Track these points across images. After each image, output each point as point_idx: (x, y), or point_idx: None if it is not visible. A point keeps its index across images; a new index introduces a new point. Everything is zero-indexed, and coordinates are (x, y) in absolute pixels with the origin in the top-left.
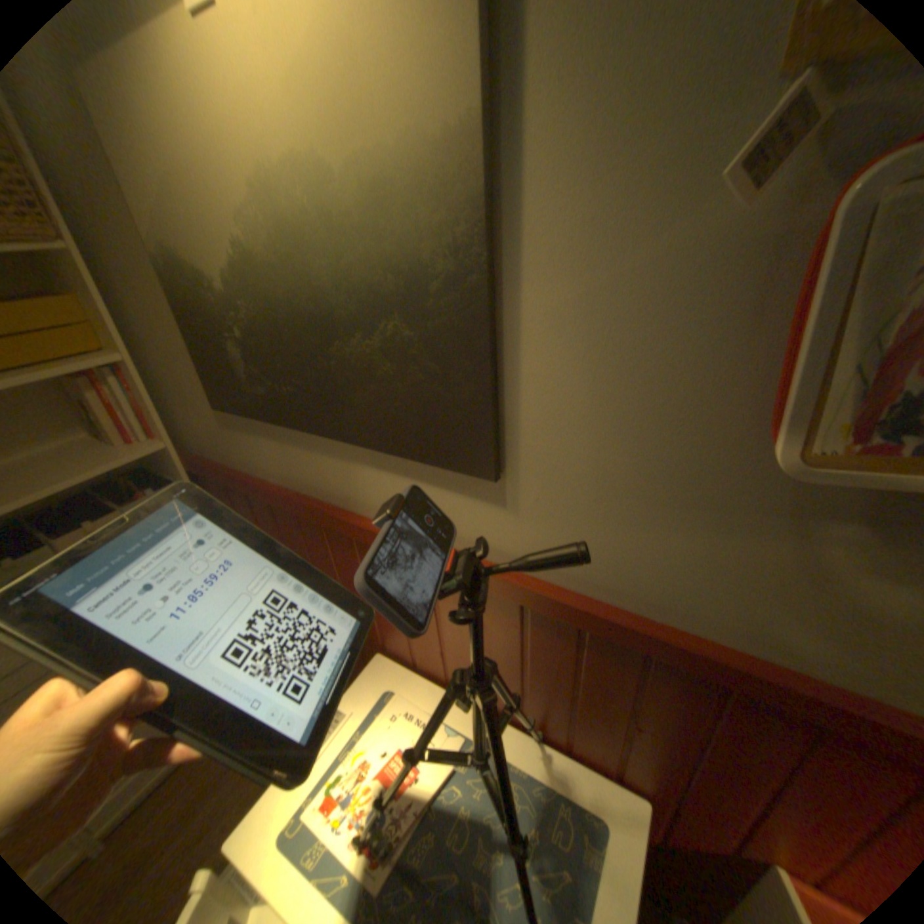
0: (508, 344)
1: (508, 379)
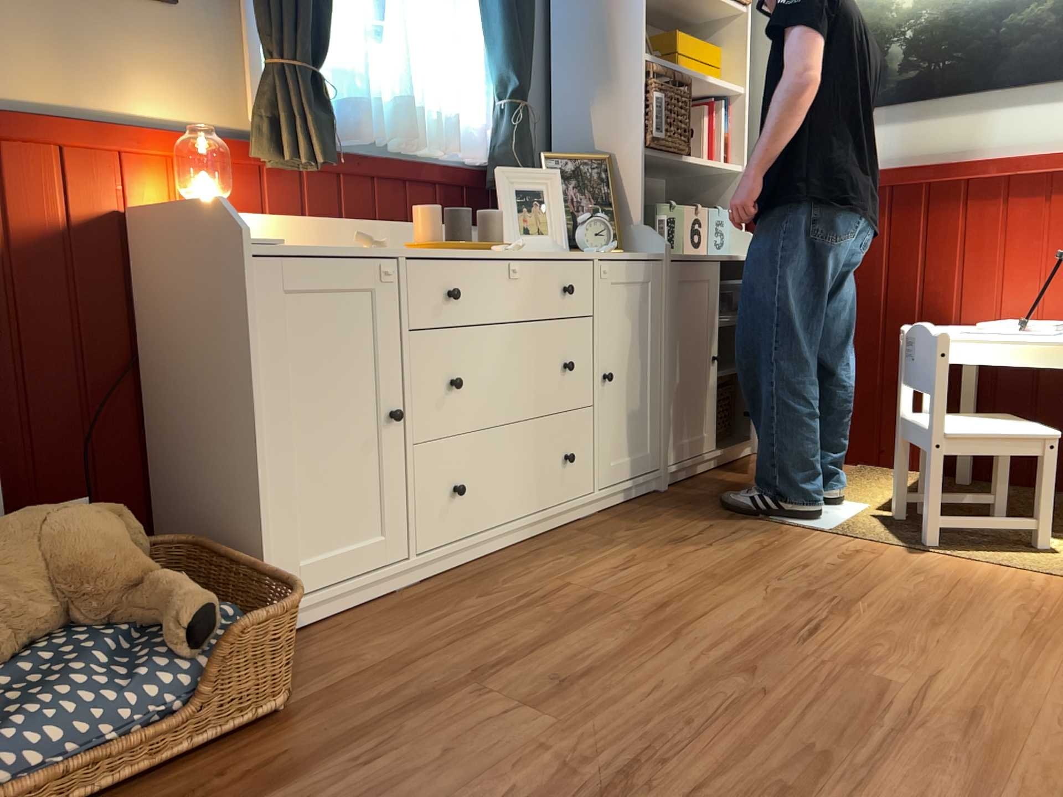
0: None
1: None
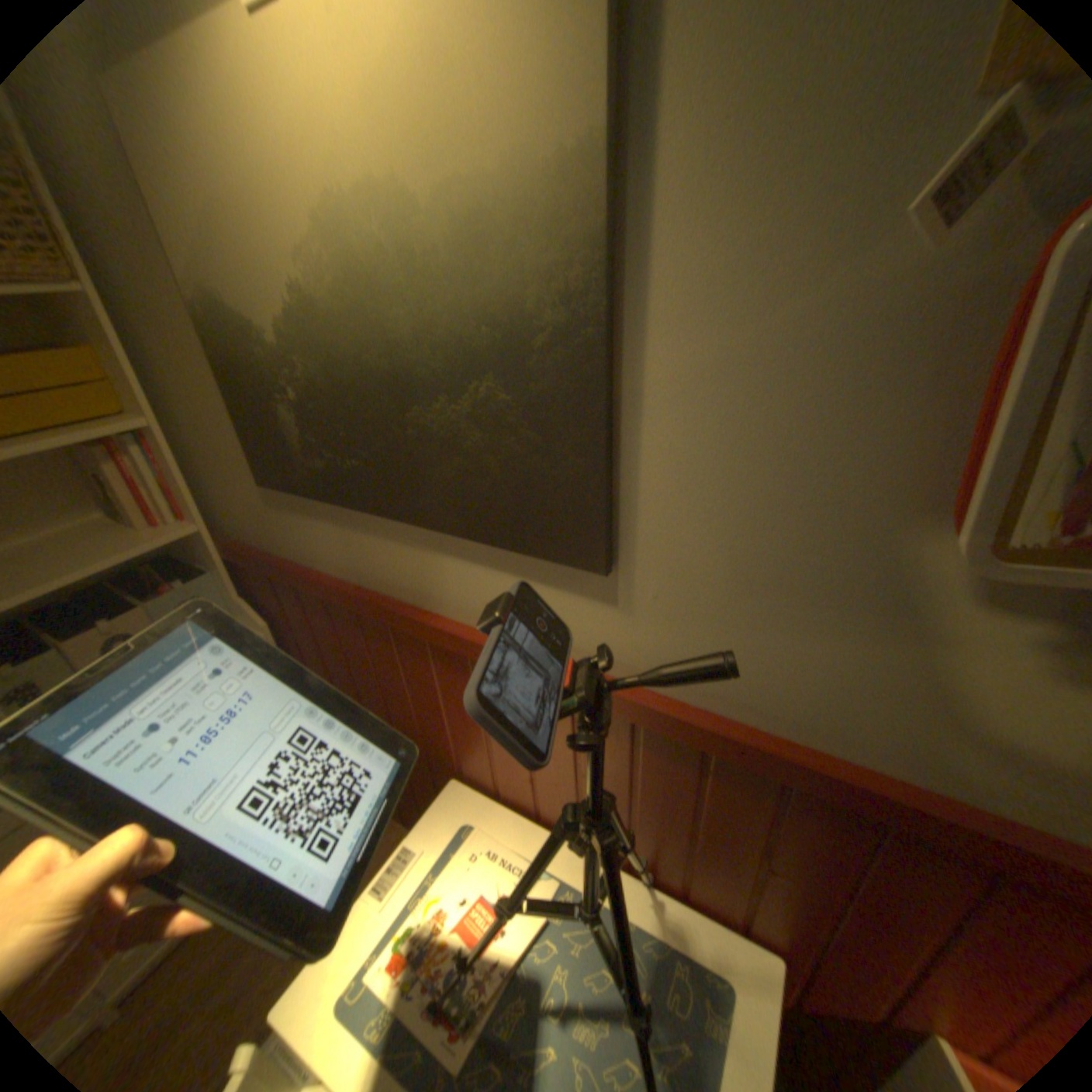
0: (628, 411)
1: (625, 453)
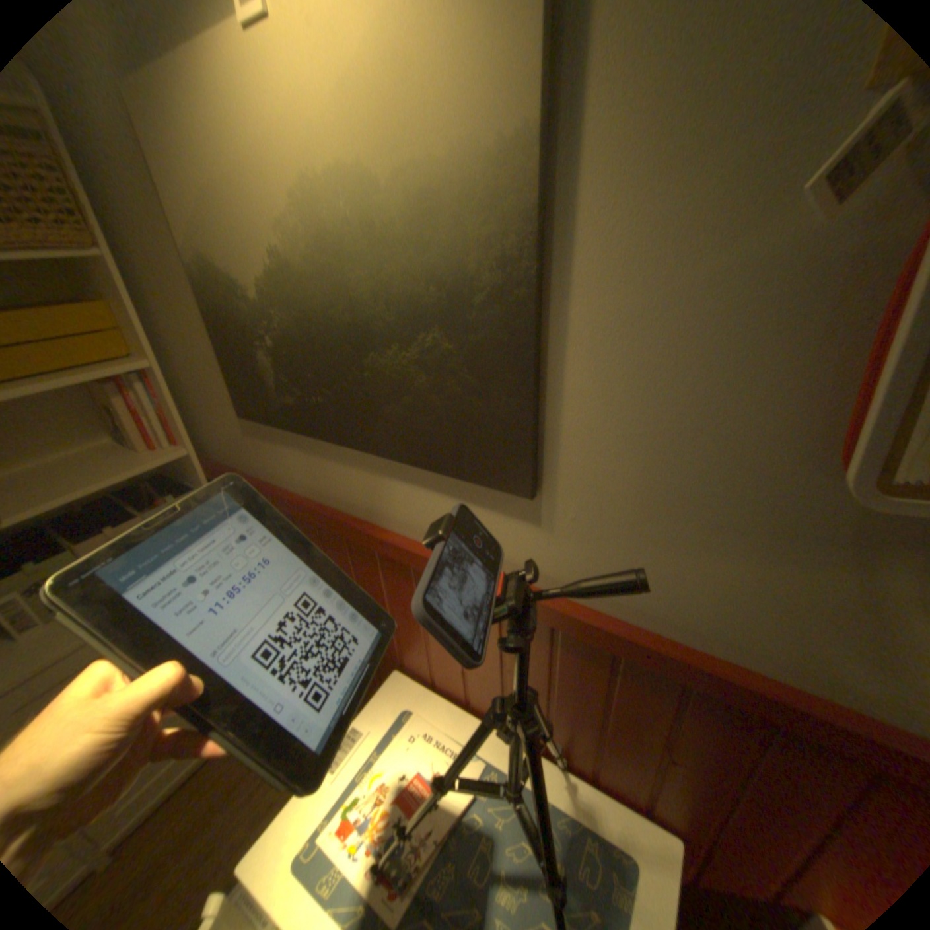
0: (553, 359)
1: (550, 395)
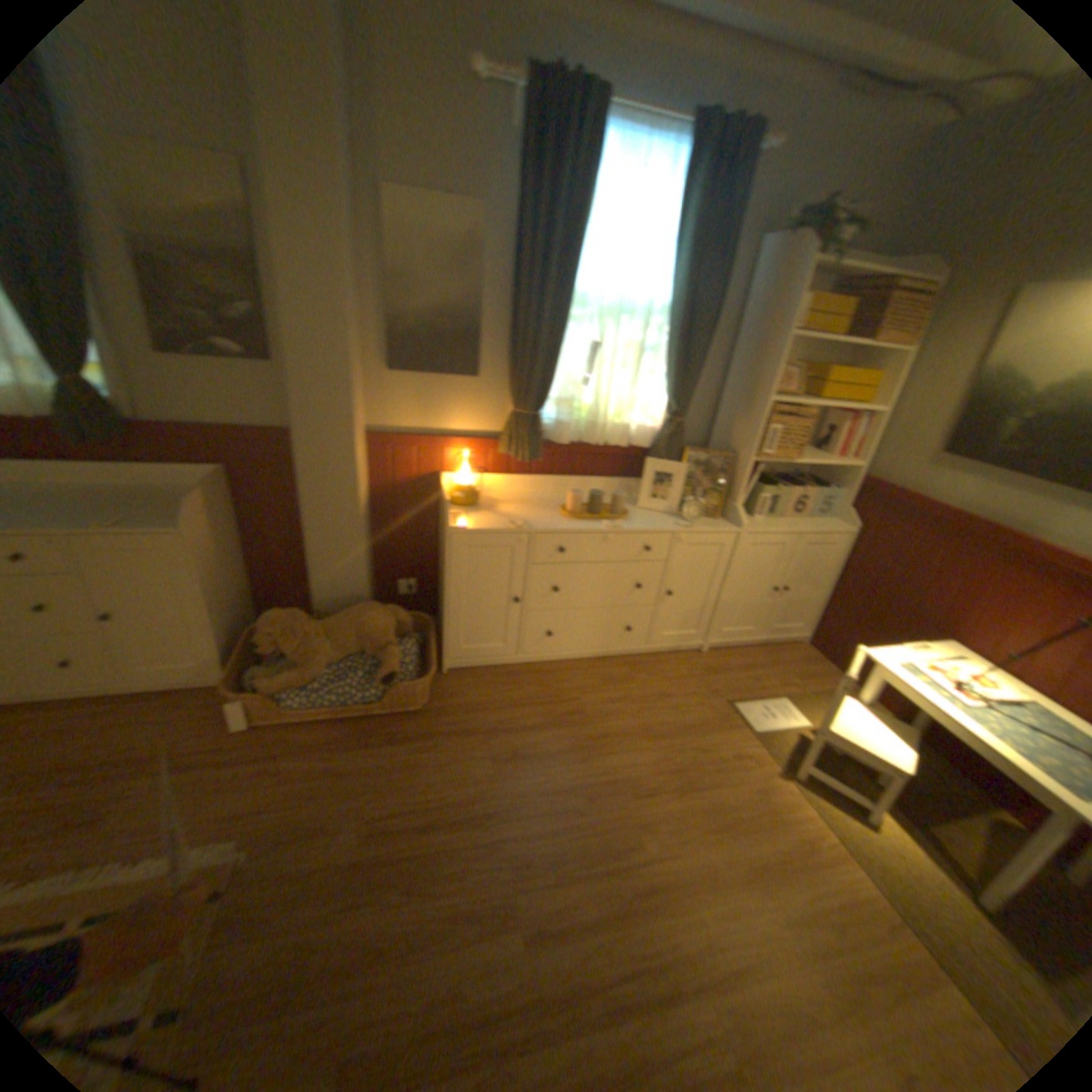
0: None
1: None
